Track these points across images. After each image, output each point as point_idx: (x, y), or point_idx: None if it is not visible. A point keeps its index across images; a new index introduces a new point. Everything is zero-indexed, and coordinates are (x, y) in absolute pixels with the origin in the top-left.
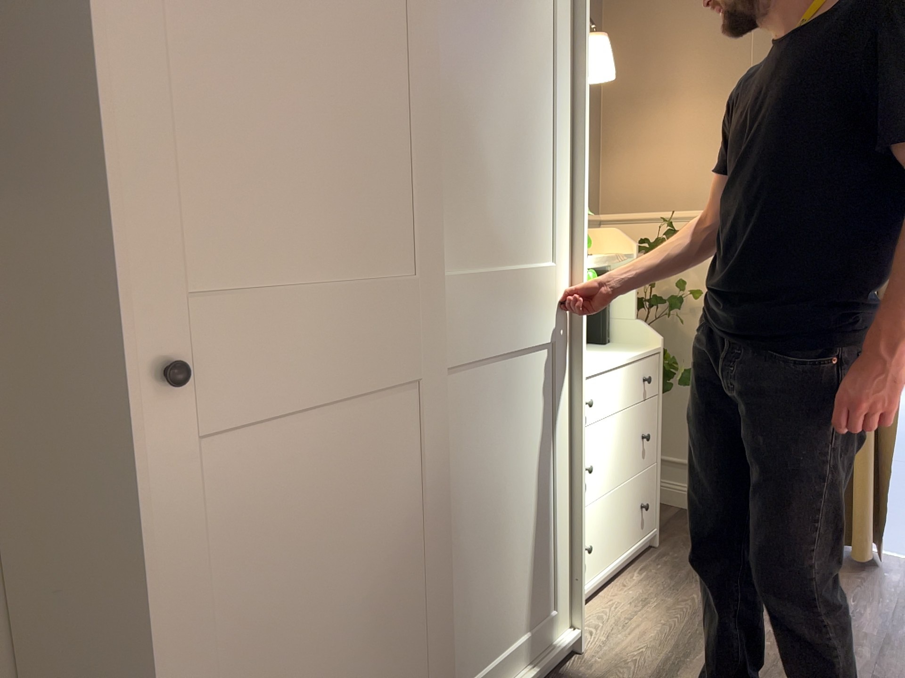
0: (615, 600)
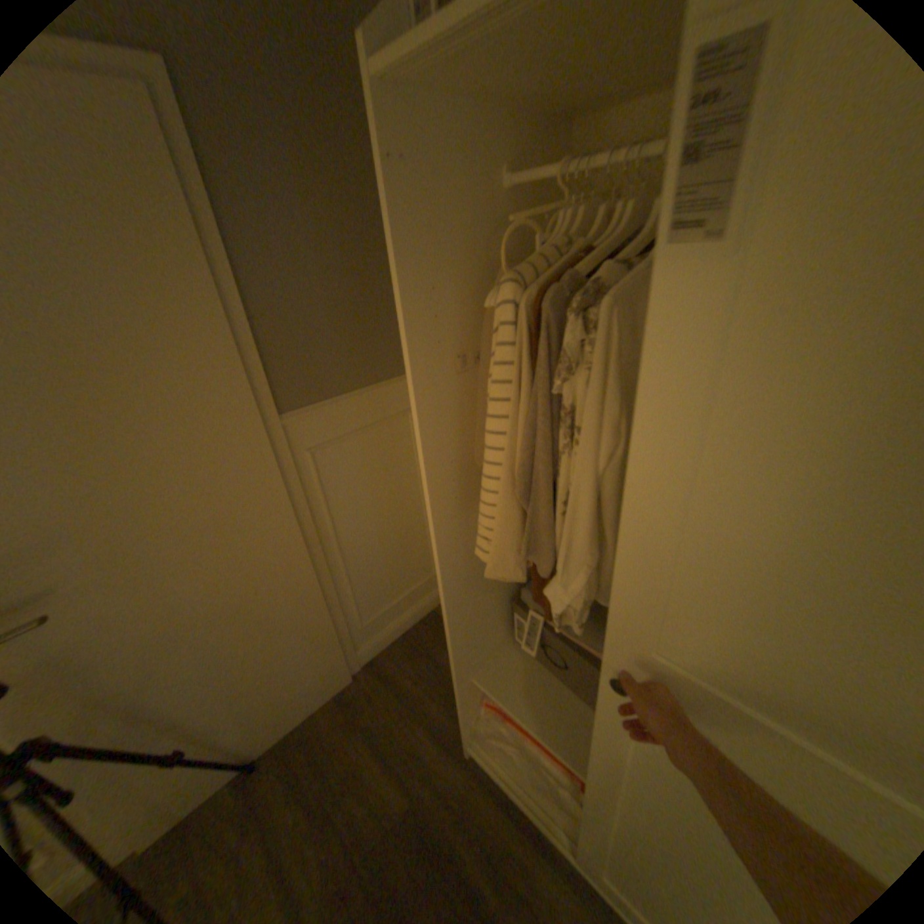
0: None
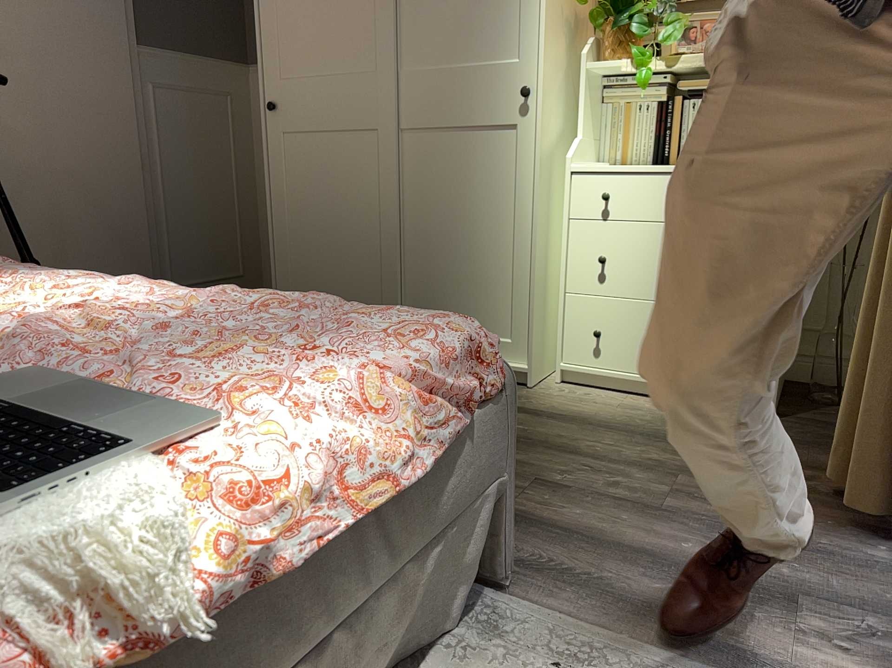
0: (615, 401)
